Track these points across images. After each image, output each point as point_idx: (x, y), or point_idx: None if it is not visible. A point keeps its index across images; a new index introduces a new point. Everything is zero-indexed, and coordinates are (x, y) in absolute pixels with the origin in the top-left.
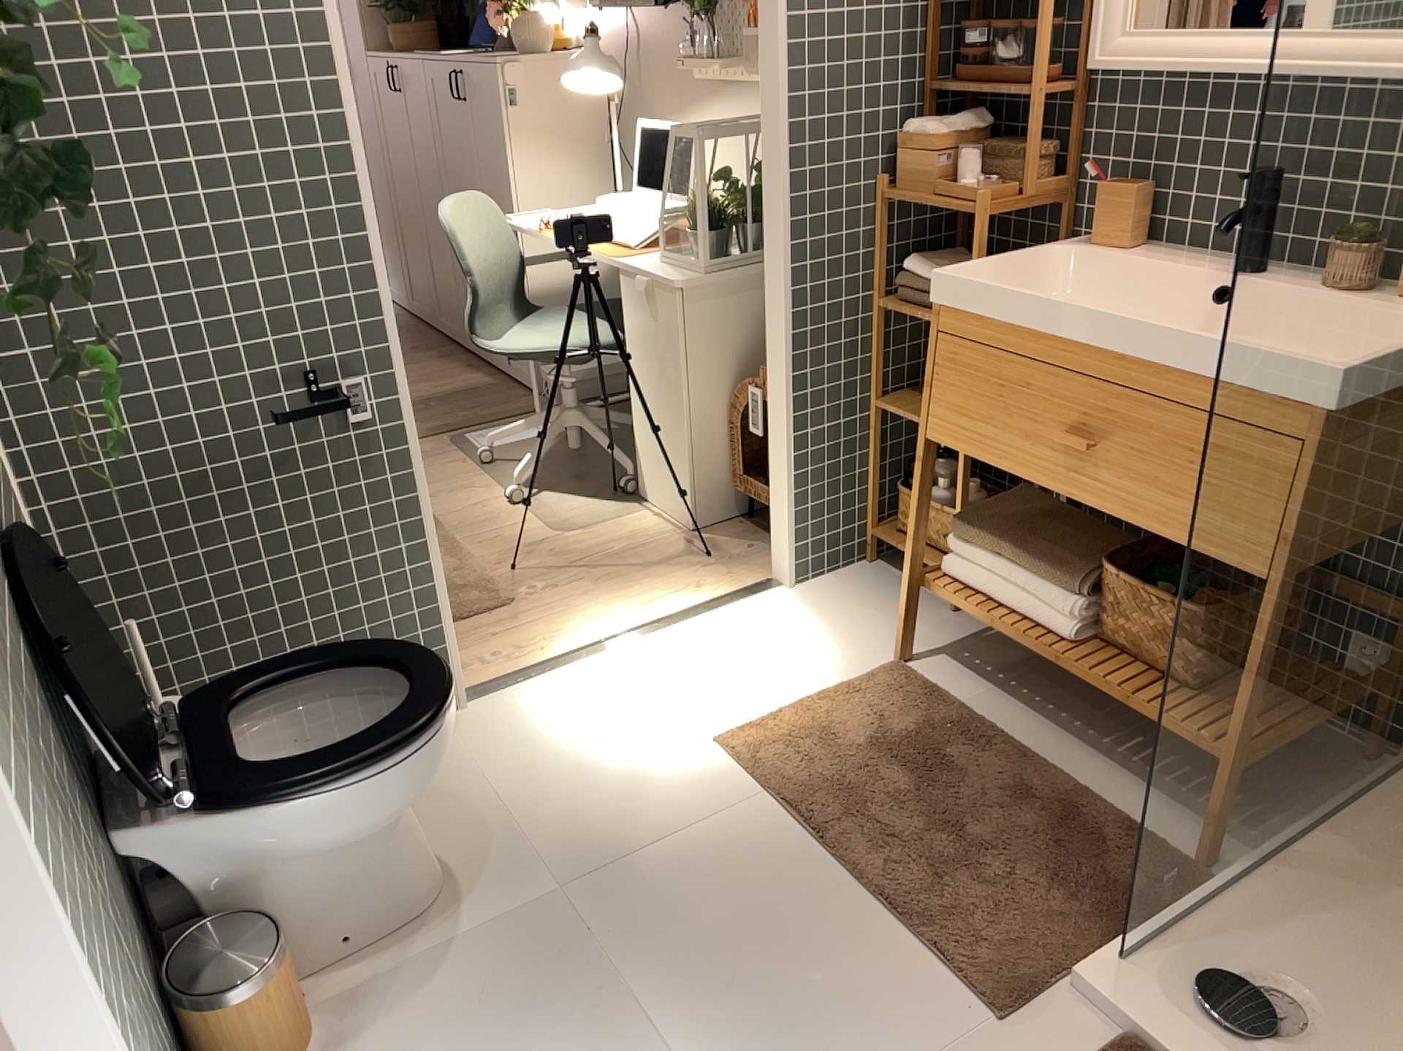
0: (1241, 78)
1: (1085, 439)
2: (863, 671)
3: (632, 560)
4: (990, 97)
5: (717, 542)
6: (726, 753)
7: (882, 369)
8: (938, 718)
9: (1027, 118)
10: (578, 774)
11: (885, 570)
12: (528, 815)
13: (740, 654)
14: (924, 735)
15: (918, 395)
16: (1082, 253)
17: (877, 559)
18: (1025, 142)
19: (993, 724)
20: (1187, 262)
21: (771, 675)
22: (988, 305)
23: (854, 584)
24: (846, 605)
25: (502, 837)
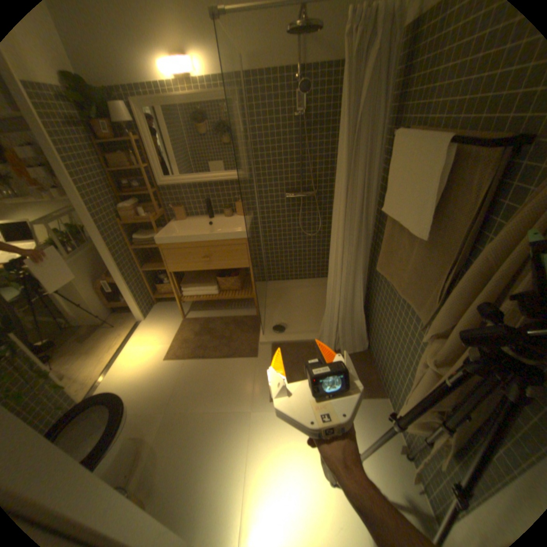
0: (198, 184)
1: (202, 258)
2: (178, 325)
3: (91, 342)
4: (131, 194)
5: (111, 323)
6: (168, 360)
7: (139, 262)
8: (201, 323)
9: (144, 197)
10: (138, 392)
11: (160, 304)
12: (136, 410)
13: (148, 341)
14: (202, 328)
15: (153, 264)
16: (176, 223)
17: (157, 303)
18: (146, 202)
19: (211, 317)
20: (197, 218)
21: (159, 339)
22: (169, 240)
23: (157, 311)
24: (160, 316)
25: (135, 420)
